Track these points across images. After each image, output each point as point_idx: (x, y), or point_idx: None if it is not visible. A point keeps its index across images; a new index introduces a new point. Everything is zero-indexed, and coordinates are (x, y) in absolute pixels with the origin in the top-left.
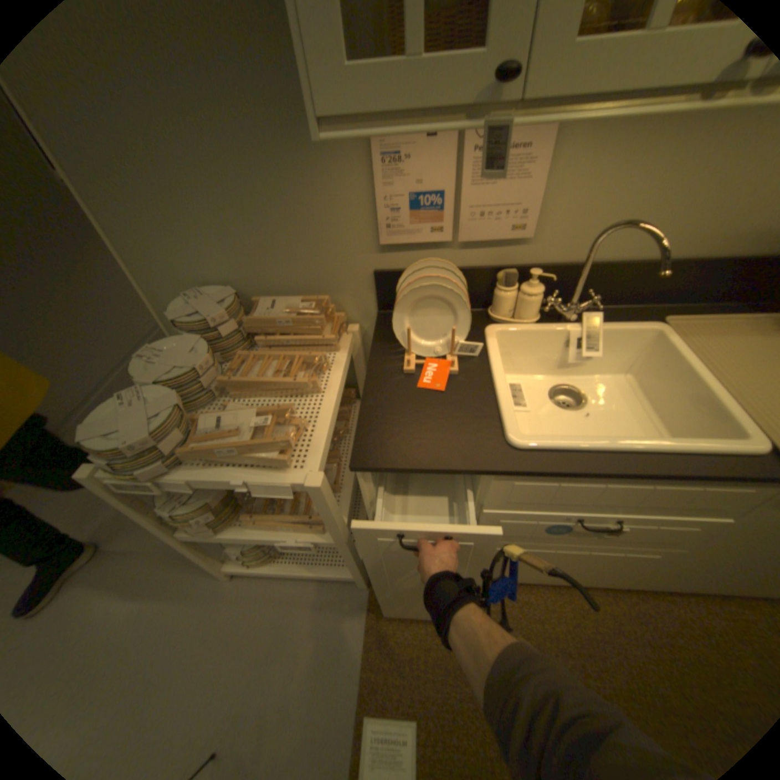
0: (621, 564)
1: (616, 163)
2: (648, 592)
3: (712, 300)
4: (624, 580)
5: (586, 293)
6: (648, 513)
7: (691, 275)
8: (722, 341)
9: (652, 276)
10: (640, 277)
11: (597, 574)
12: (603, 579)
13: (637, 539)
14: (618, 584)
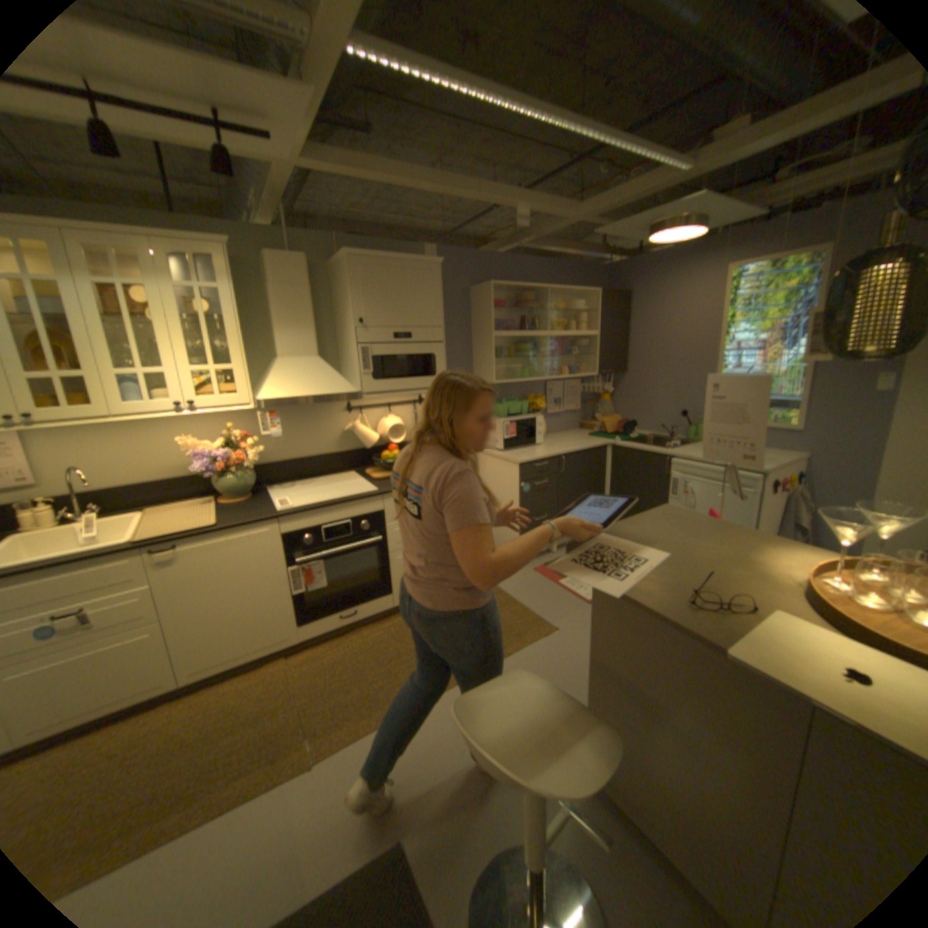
0: (130, 654)
1: (71, 446)
2: (205, 688)
3: (182, 498)
4: (156, 673)
5: (98, 507)
6: (91, 594)
7: (157, 488)
8: (166, 512)
9: (135, 492)
10: (127, 493)
11: (126, 674)
12: (138, 679)
13: (110, 621)
14: (158, 681)
